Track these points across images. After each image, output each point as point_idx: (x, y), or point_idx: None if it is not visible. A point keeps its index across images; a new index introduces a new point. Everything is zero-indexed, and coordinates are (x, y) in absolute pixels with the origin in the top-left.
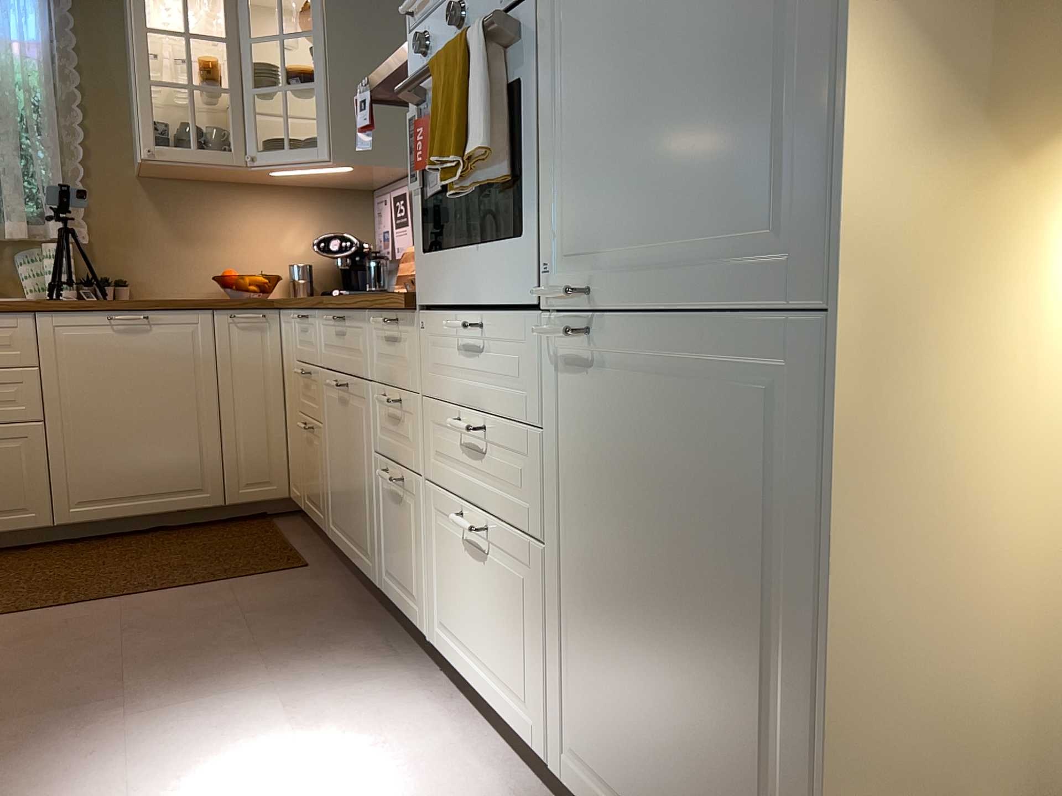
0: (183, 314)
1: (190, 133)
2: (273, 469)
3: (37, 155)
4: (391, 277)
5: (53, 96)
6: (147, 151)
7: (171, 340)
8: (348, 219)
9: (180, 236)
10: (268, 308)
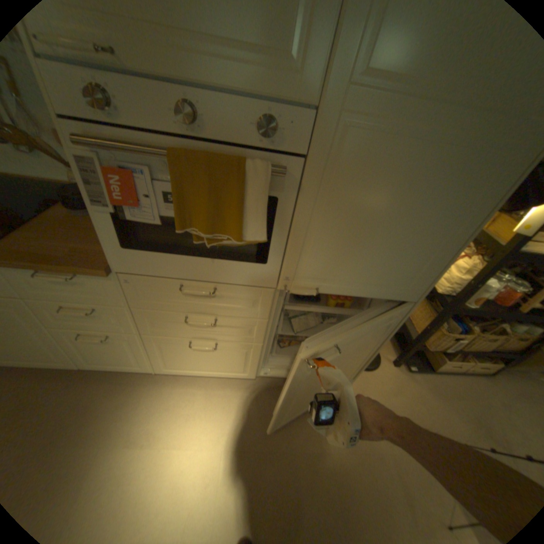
0: None
1: None
2: None
3: None
4: None
5: None
6: None
7: None
8: None
9: None
10: None
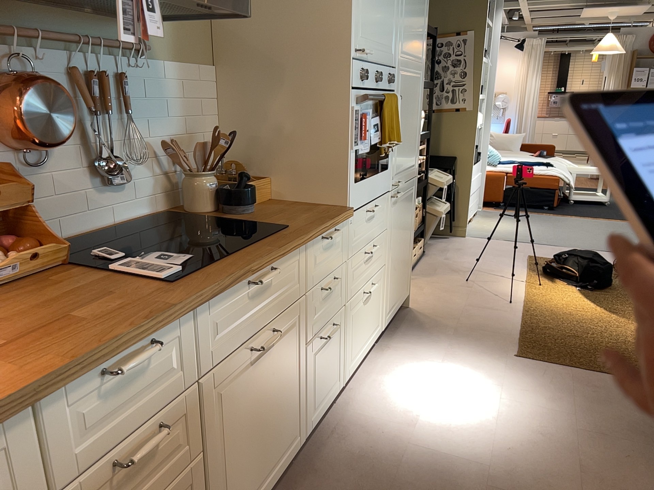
0: None
1: None
2: None
3: None
4: None
5: None
6: None
7: None
8: None
9: None
10: None
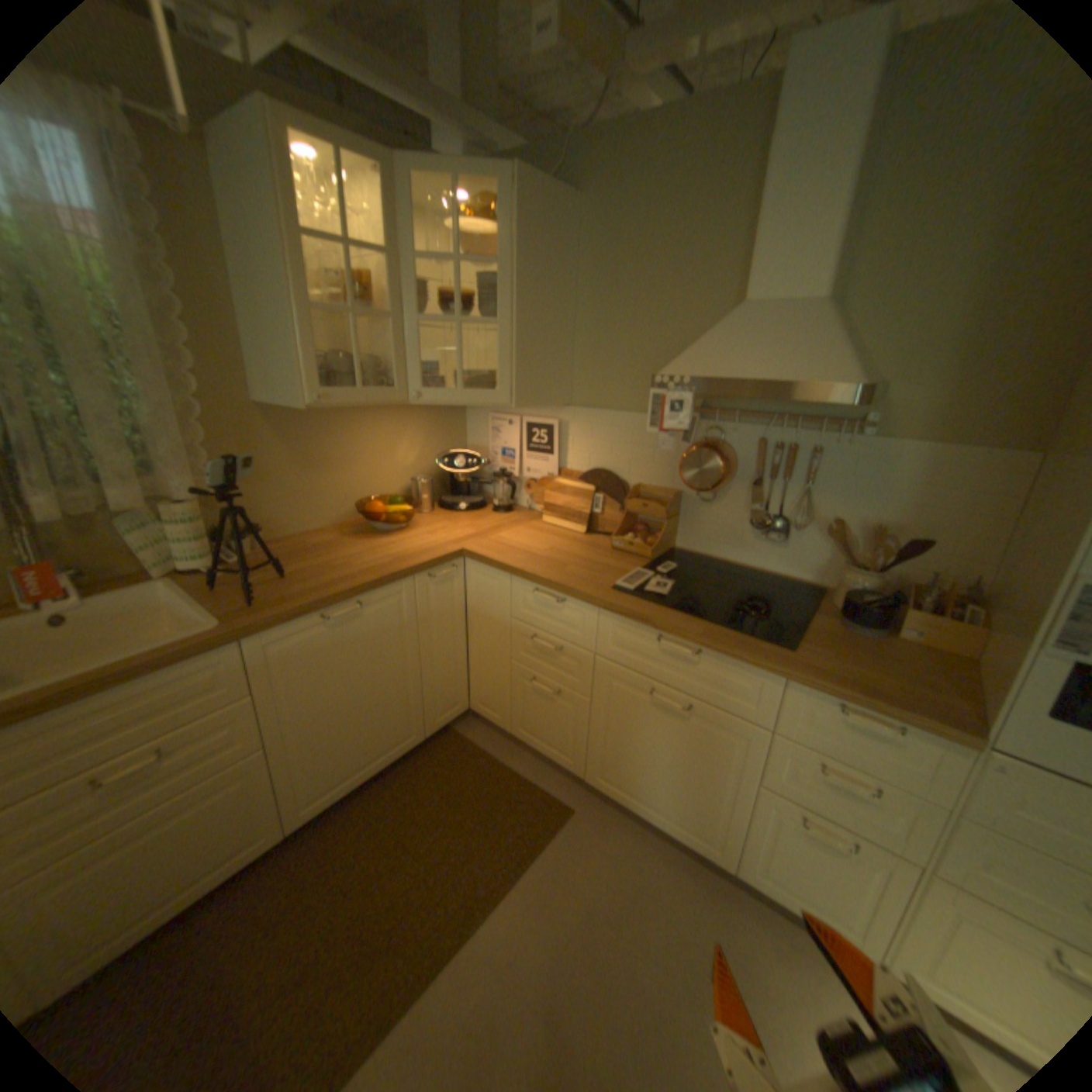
0: (390, 590)
1: (346, 367)
2: (459, 694)
3: (132, 393)
4: (500, 486)
5: (142, 307)
6: (316, 400)
7: (381, 618)
8: (447, 427)
9: (306, 465)
10: (459, 561)
